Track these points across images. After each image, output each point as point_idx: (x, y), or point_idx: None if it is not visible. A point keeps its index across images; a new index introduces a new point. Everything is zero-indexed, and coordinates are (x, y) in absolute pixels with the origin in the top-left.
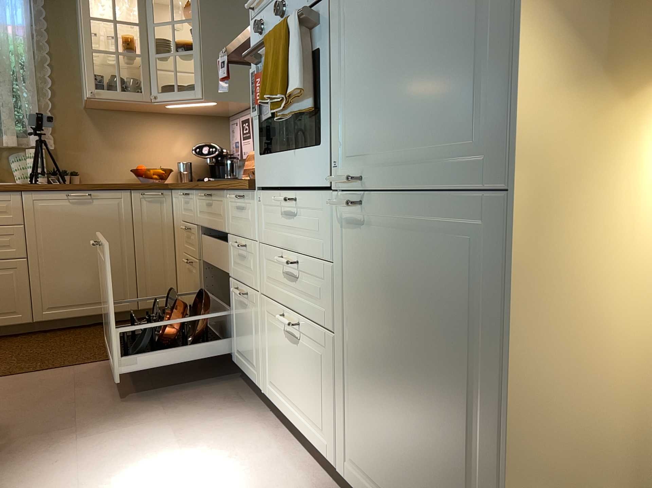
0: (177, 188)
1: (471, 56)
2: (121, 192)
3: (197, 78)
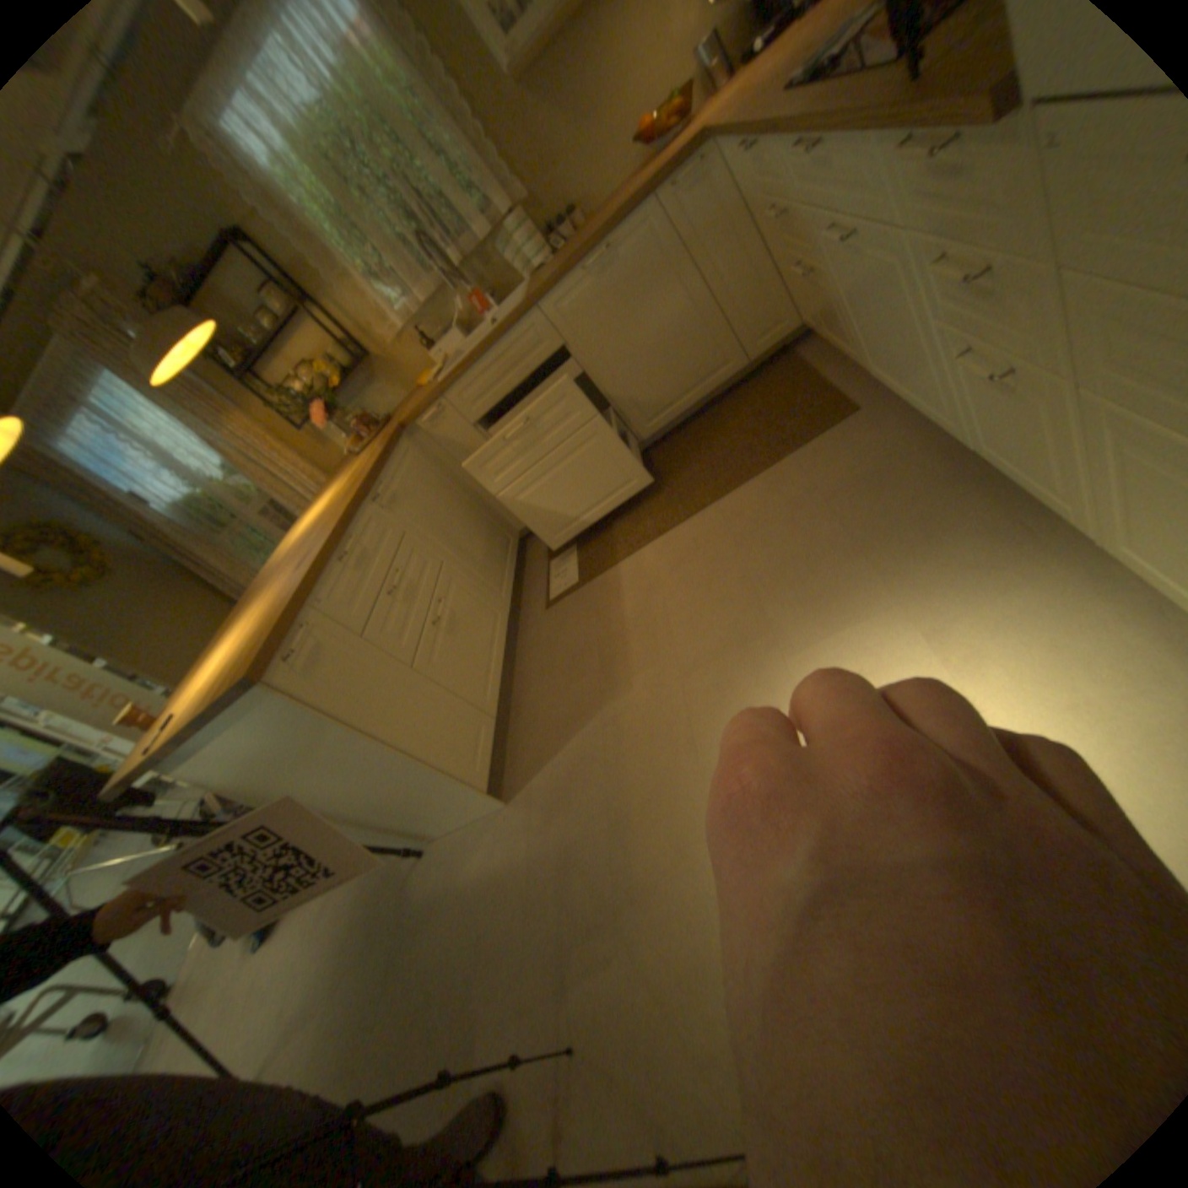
0: (728, 133)
1: None
2: (645, 205)
3: None
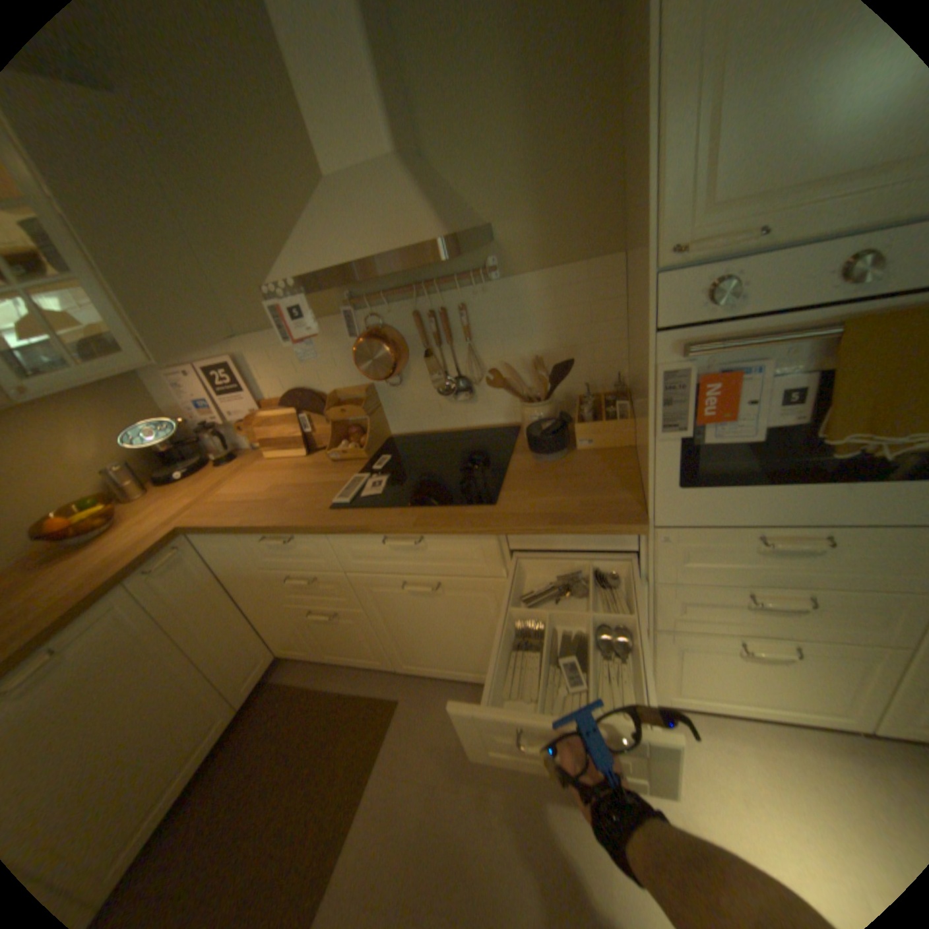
0: (235, 533)
1: None
2: (108, 599)
3: (117, 326)
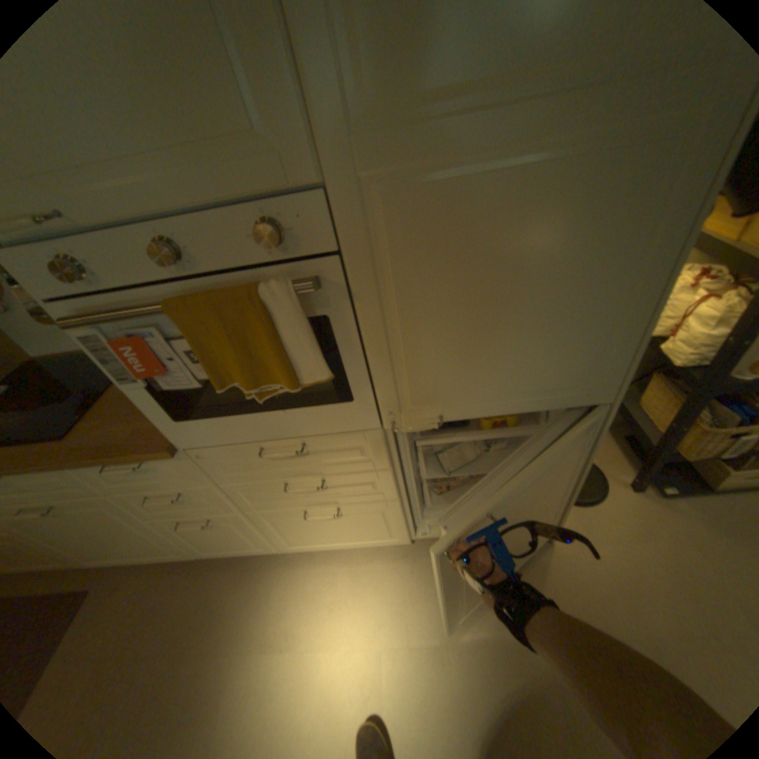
0: None
1: (588, 337)
2: None
3: None
